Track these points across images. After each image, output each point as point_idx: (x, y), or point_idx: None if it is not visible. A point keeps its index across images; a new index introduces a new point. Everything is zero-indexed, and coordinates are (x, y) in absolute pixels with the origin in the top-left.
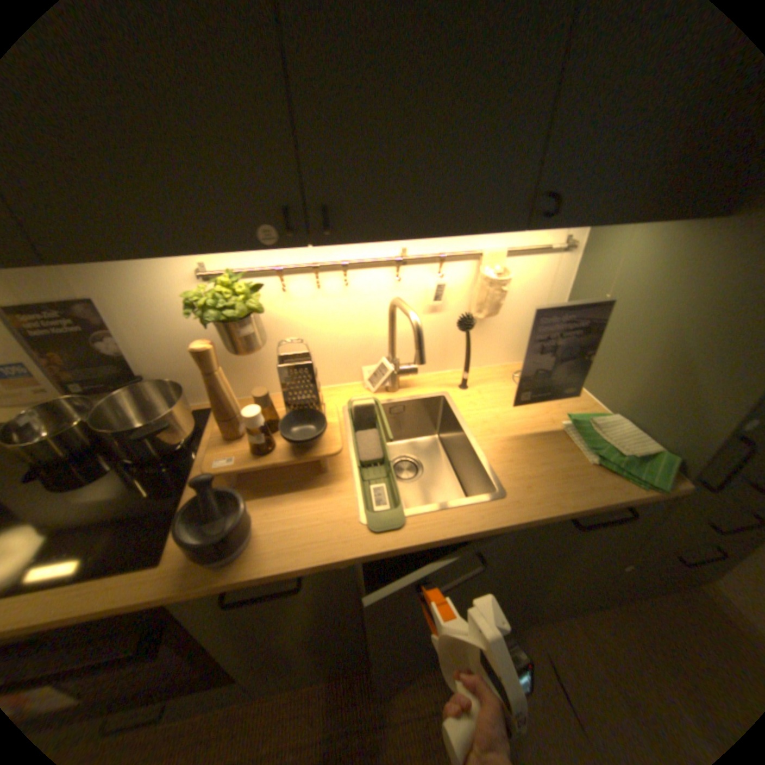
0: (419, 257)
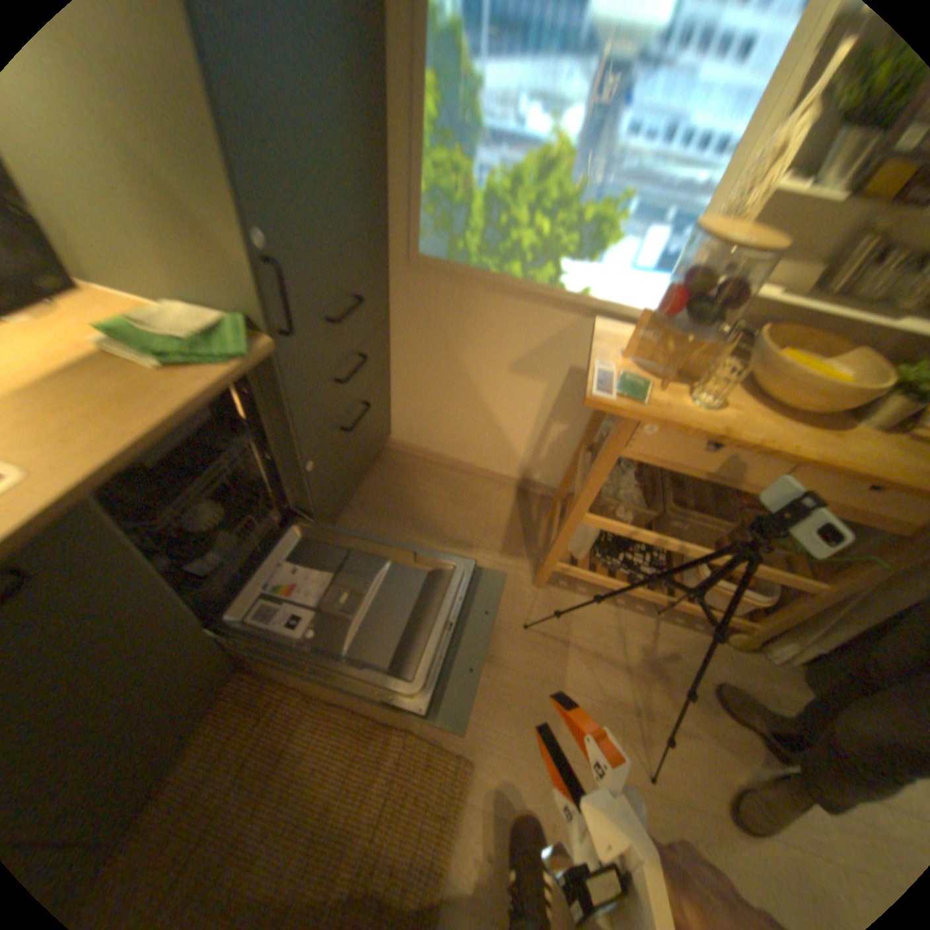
0: None
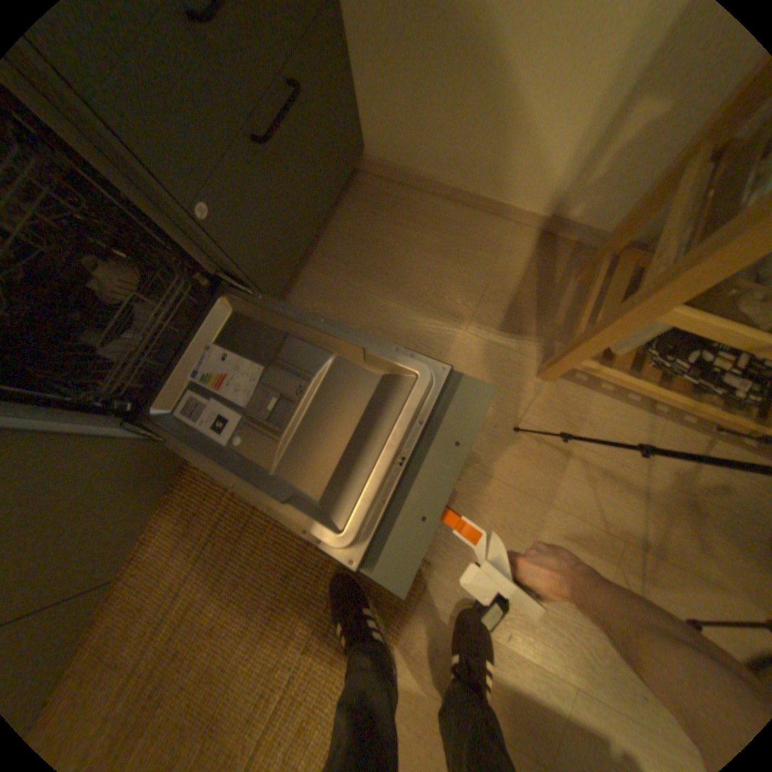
0: None
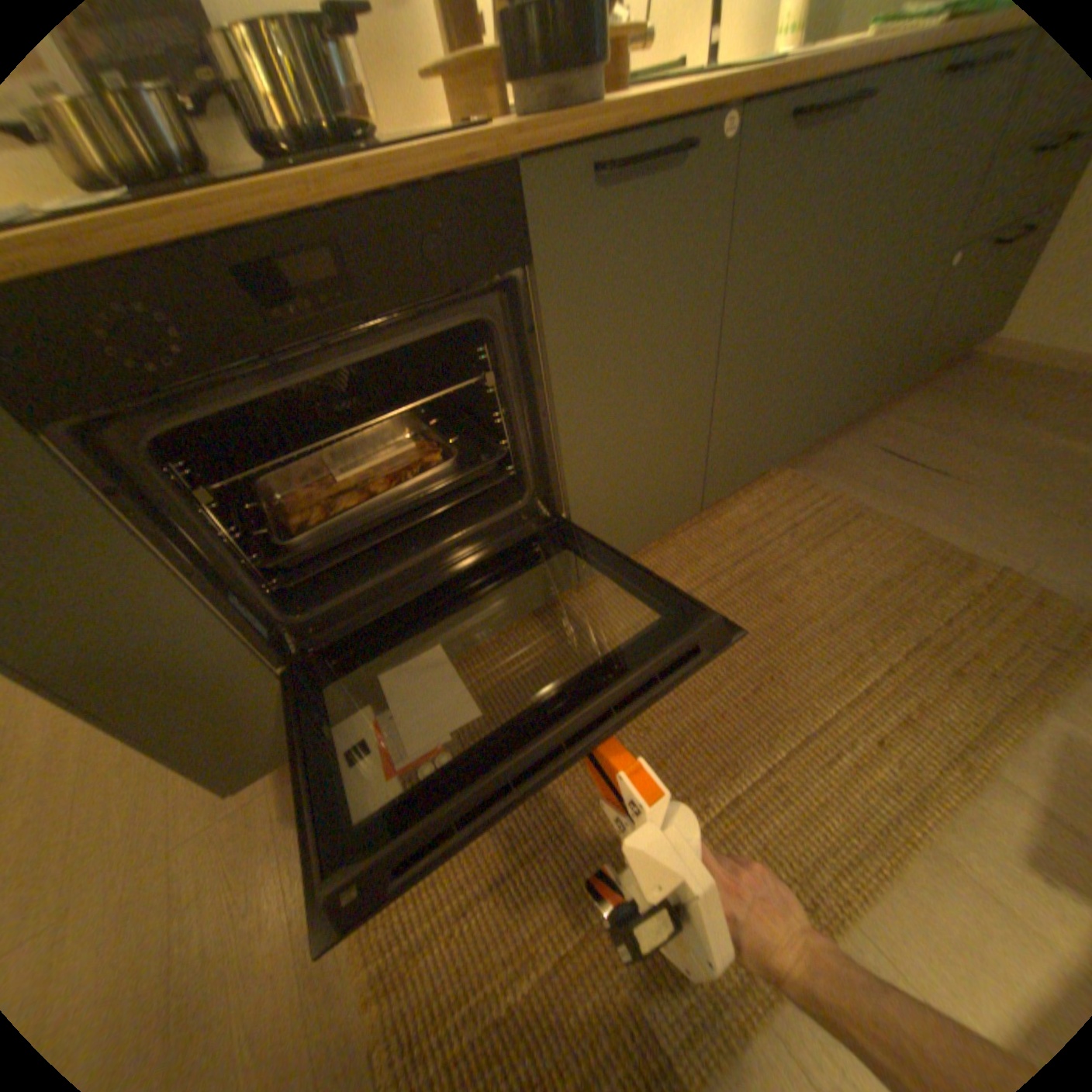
0: None
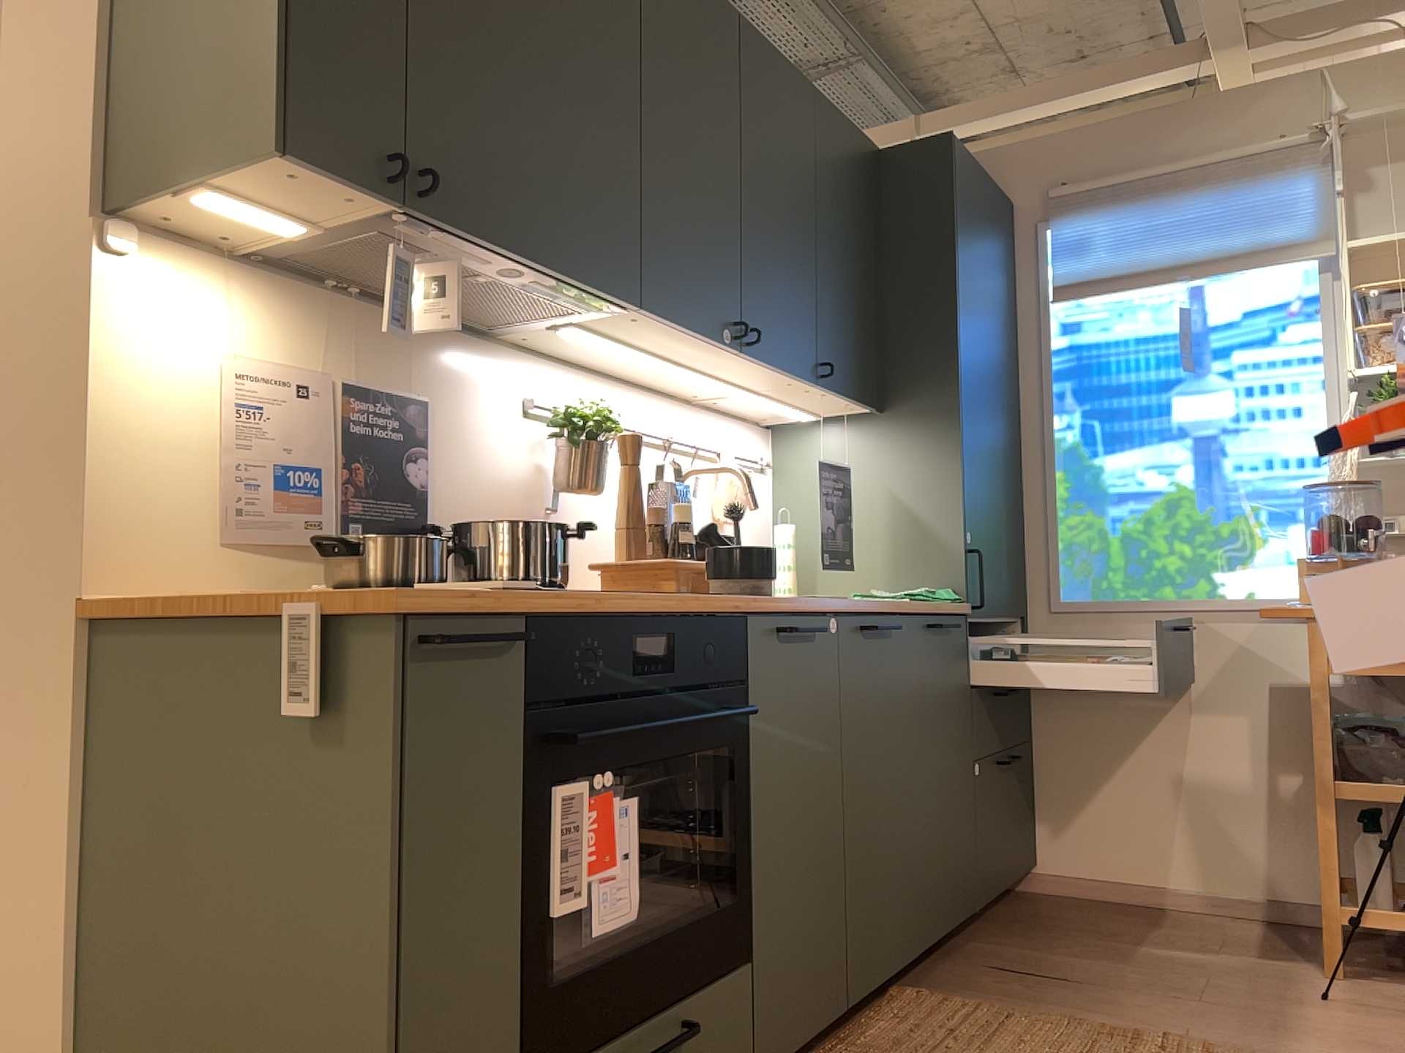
0: (678, 445)
